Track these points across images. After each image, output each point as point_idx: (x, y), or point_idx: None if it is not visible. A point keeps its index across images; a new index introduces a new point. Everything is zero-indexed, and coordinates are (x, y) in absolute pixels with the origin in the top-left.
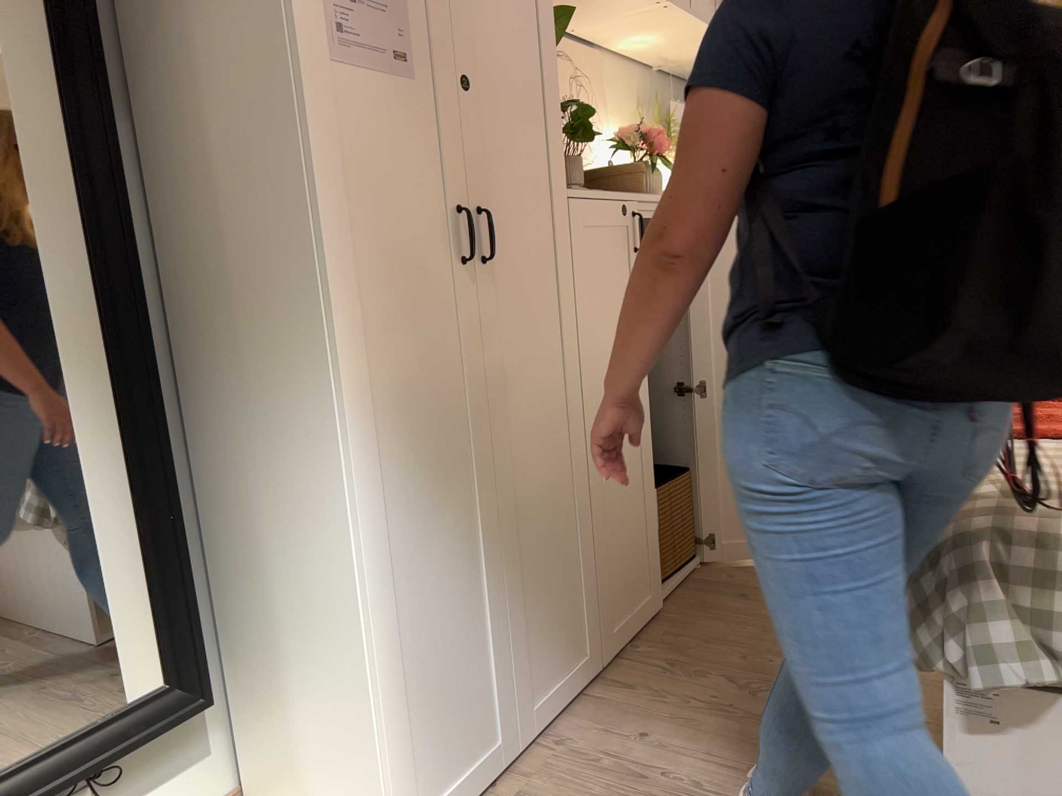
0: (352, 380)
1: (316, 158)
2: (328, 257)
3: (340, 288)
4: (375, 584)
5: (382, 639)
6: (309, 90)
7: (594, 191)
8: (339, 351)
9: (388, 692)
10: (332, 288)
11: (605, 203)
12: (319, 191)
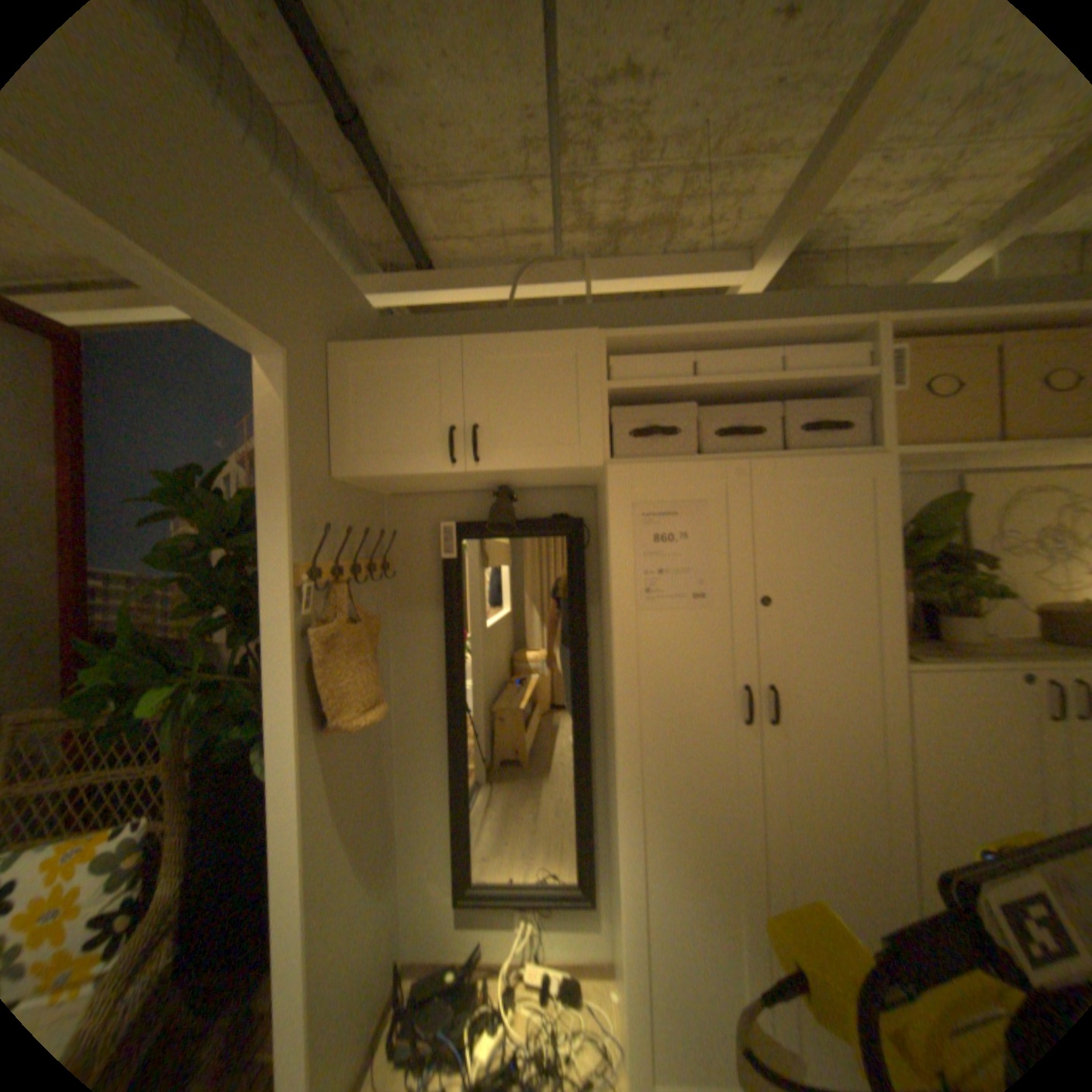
0: (628, 794)
1: (616, 668)
2: (618, 722)
3: (626, 740)
4: (633, 921)
5: (635, 957)
6: (615, 633)
7: (969, 664)
8: (620, 776)
9: (636, 994)
10: (618, 740)
11: (985, 676)
12: (616, 686)
